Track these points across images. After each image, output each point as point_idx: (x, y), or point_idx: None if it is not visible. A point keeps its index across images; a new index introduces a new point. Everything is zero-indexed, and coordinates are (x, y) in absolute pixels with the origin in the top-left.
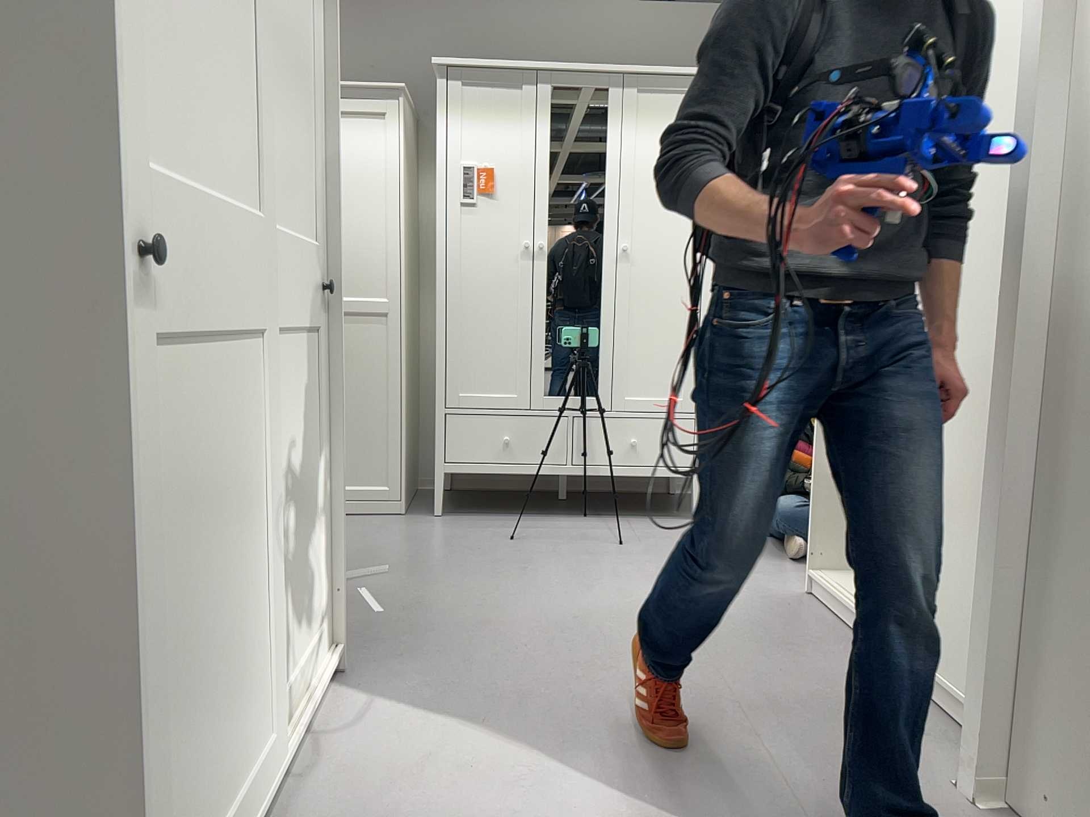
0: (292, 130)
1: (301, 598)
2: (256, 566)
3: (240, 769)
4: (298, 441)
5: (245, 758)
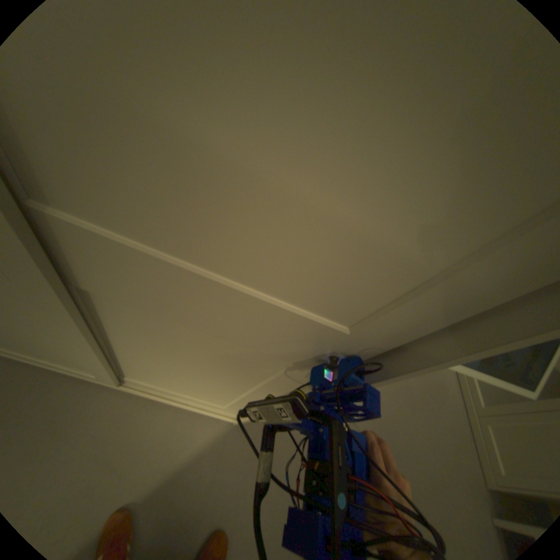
0: (359, 141)
1: (197, 390)
2: (68, 346)
3: (60, 362)
4: (212, 367)
5: (67, 364)
